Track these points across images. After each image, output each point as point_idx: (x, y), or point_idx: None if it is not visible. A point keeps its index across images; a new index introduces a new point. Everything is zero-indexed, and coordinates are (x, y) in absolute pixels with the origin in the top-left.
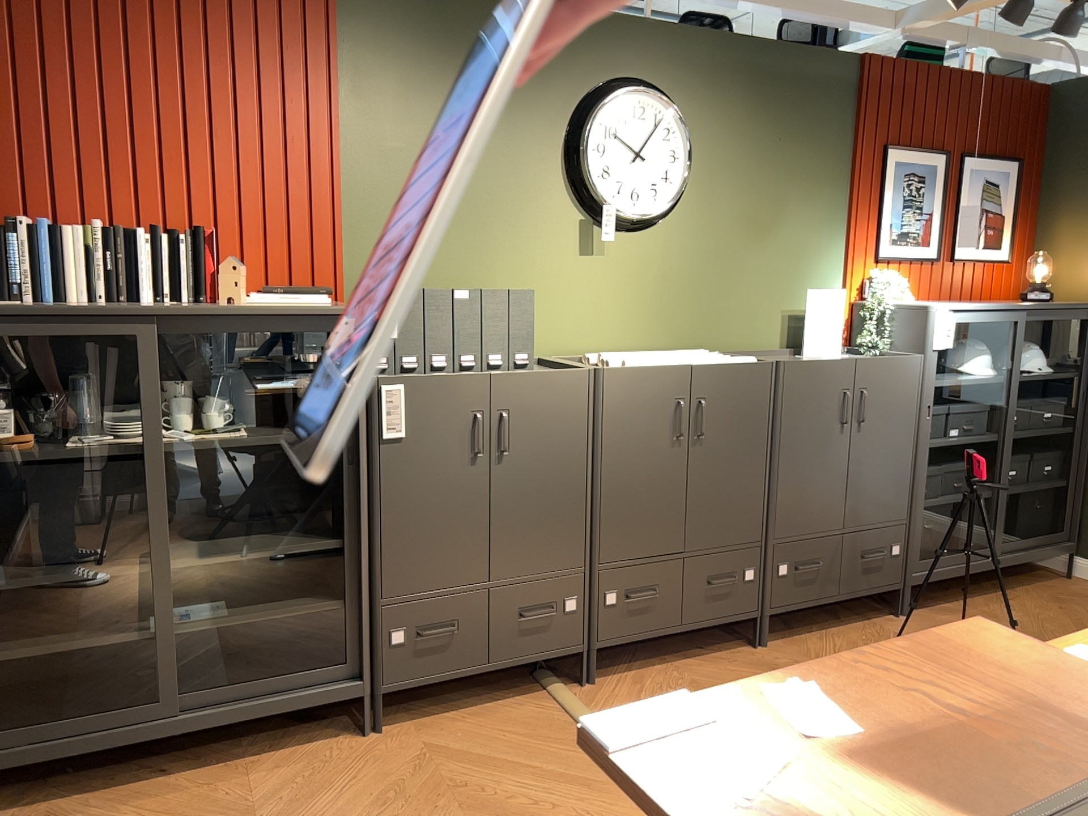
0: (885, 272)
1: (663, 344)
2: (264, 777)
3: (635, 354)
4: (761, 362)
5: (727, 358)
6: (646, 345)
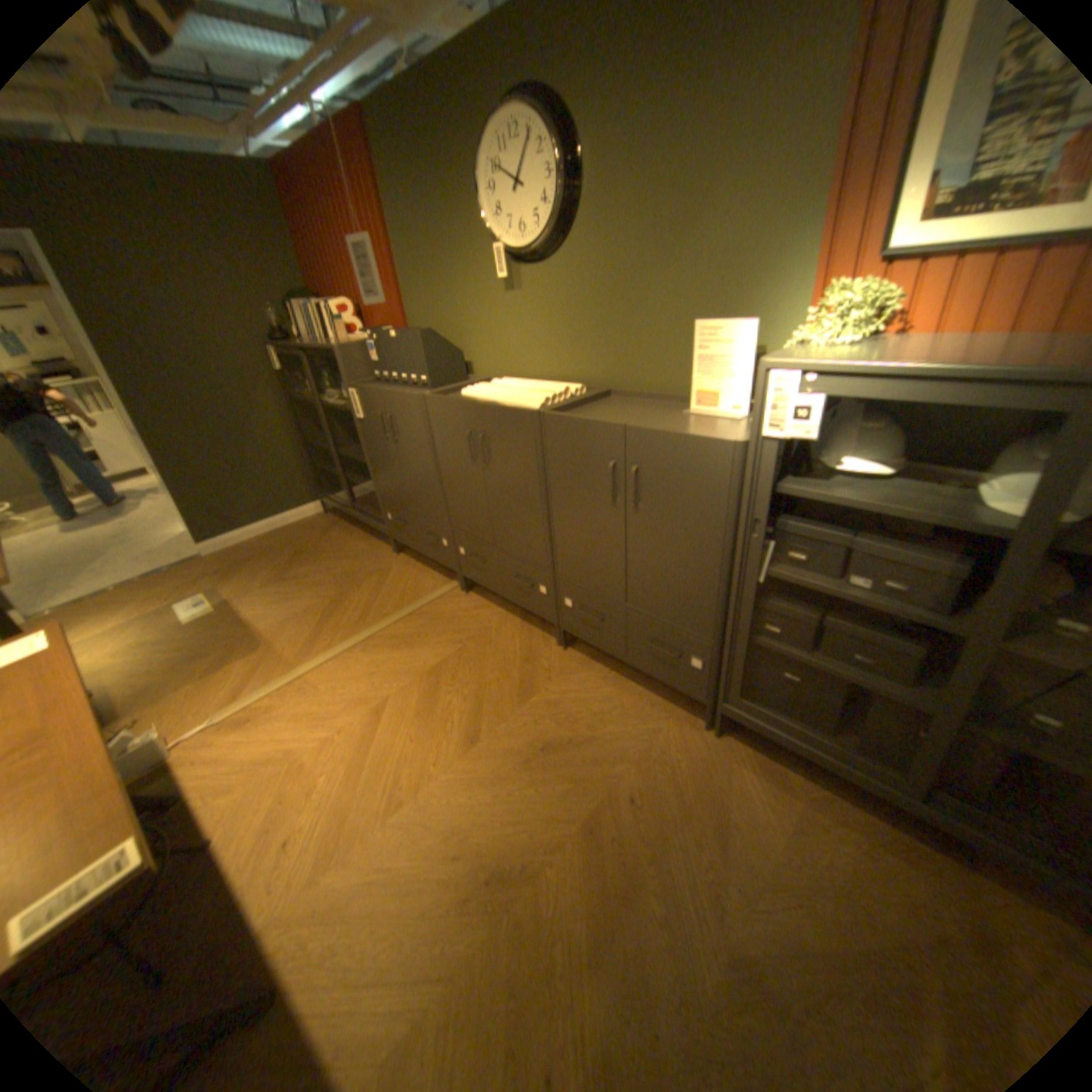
0: (881, 279)
1: (573, 375)
2: (361, 546)
3: (510, 384)
4: (530, 409)
5: (520, 400)
6: (560, 374)
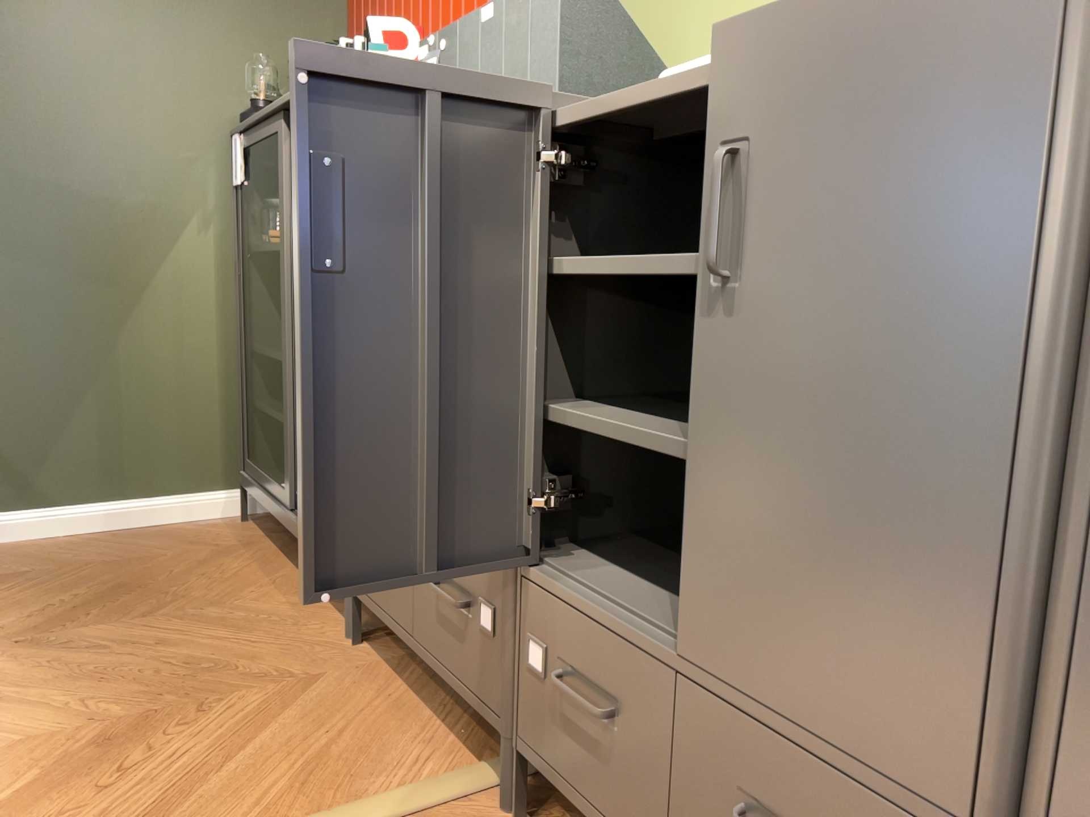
0: None
1: None
2: (276, 602)
3: None
4: None
5: None
6: None
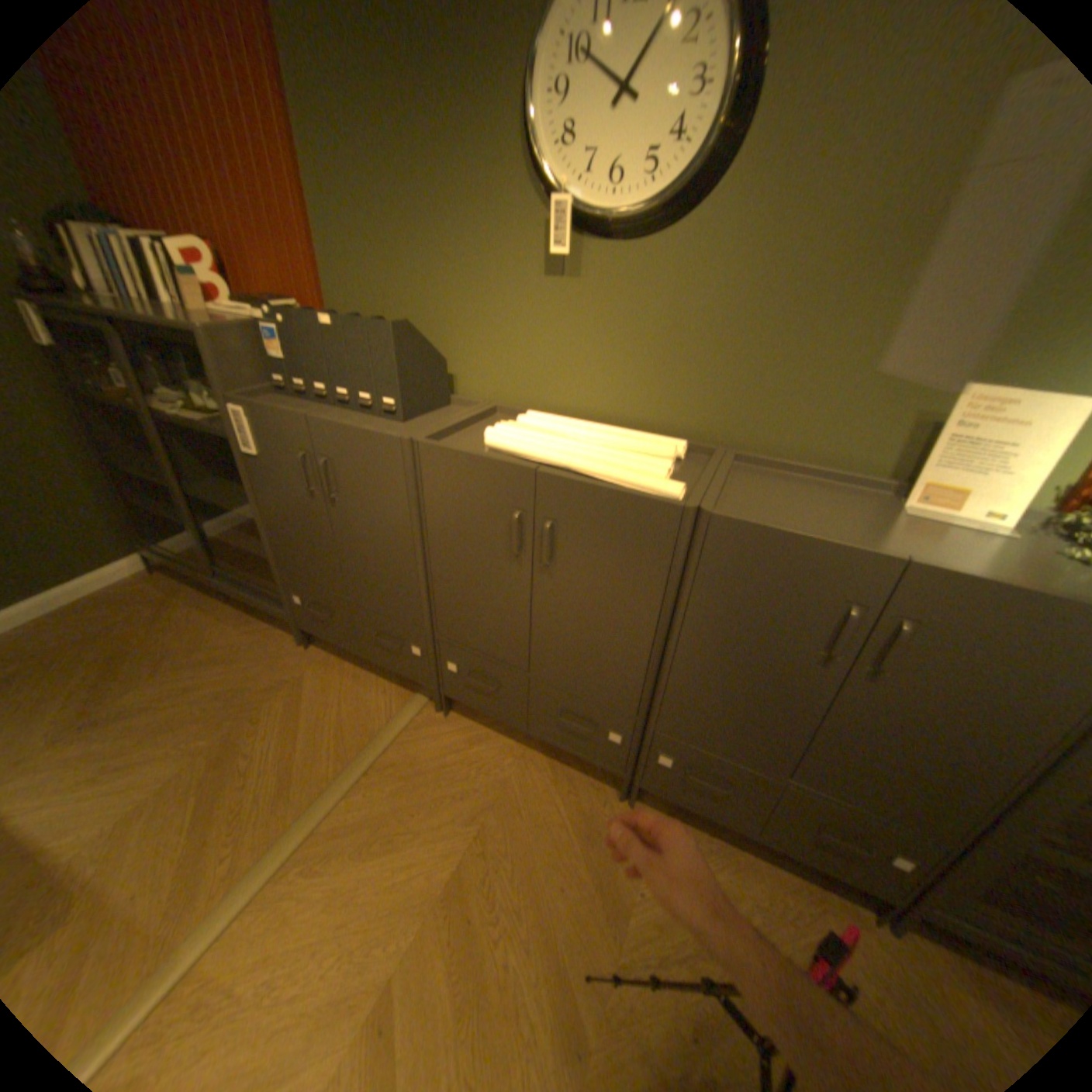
0: None
1: (657, 420)
2: (237, 635)
3: (560, 427)
4: (670, 497)
5: (631, 474)
6: (631, 416)
